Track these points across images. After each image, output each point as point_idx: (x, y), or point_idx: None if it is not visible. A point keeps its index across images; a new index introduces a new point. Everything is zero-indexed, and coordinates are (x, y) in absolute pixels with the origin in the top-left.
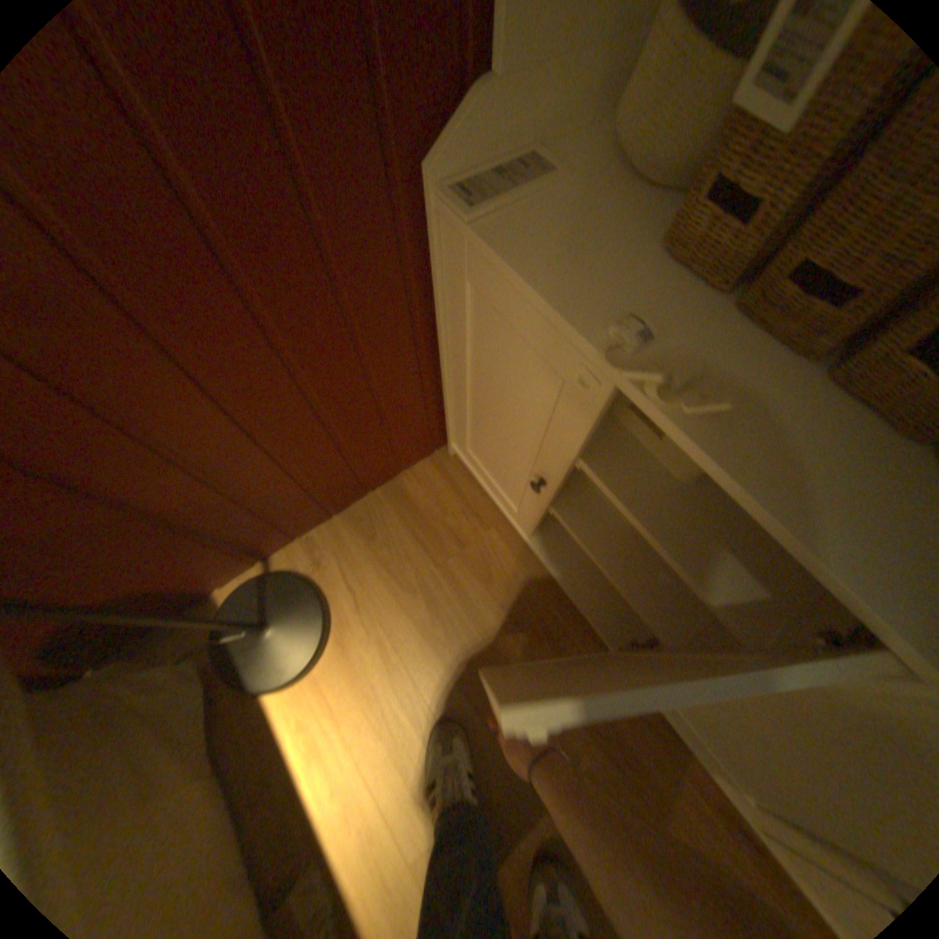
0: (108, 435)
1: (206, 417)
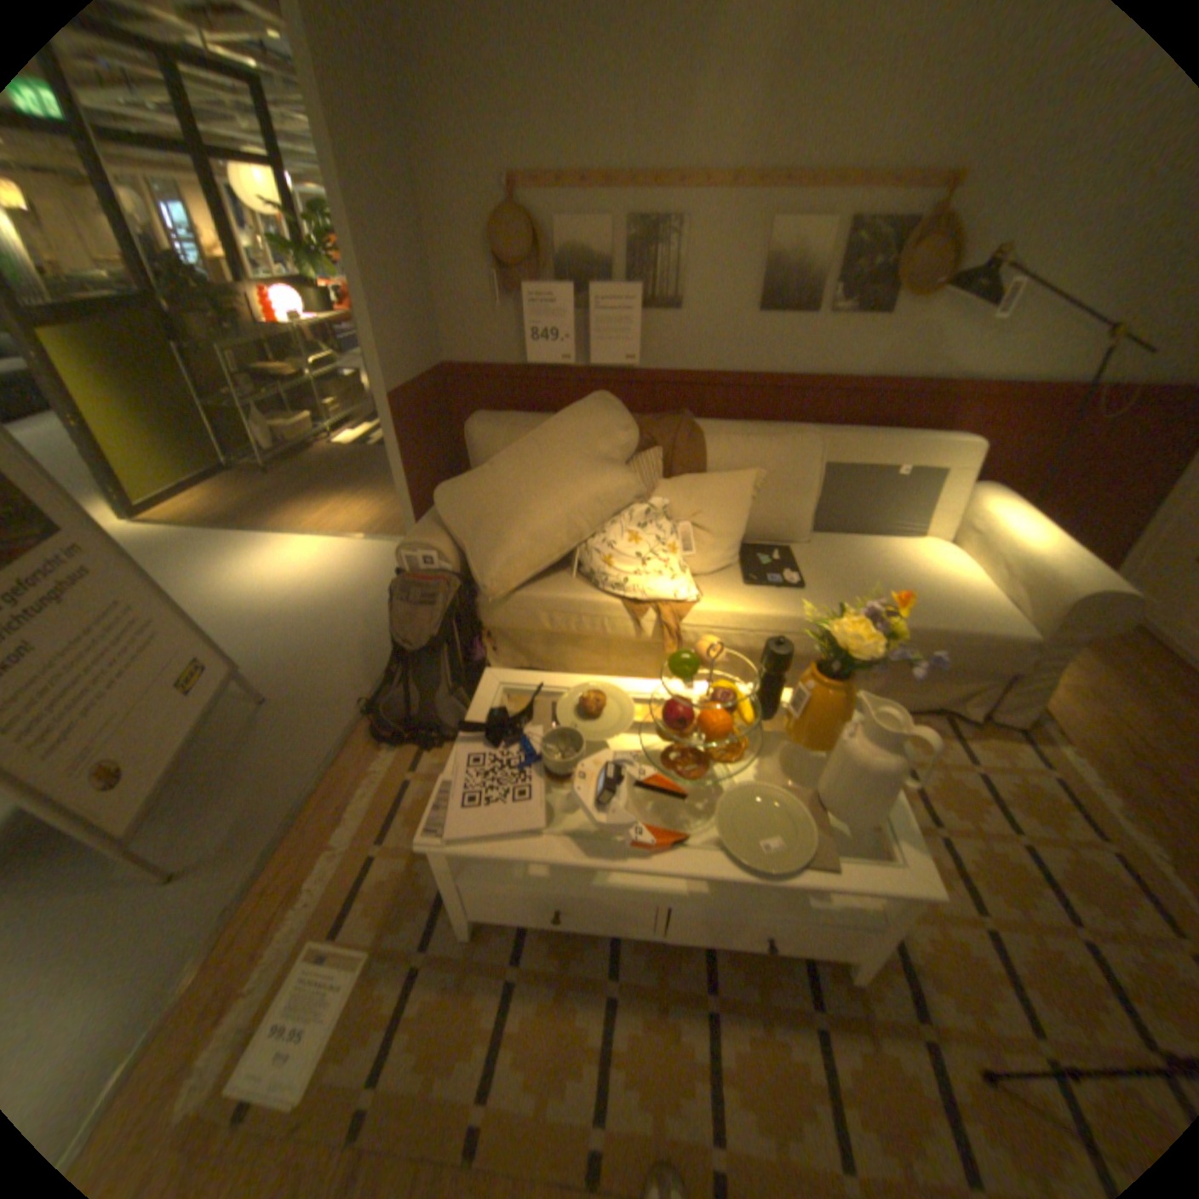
0: (1050, 482)
1: (1067, 493)
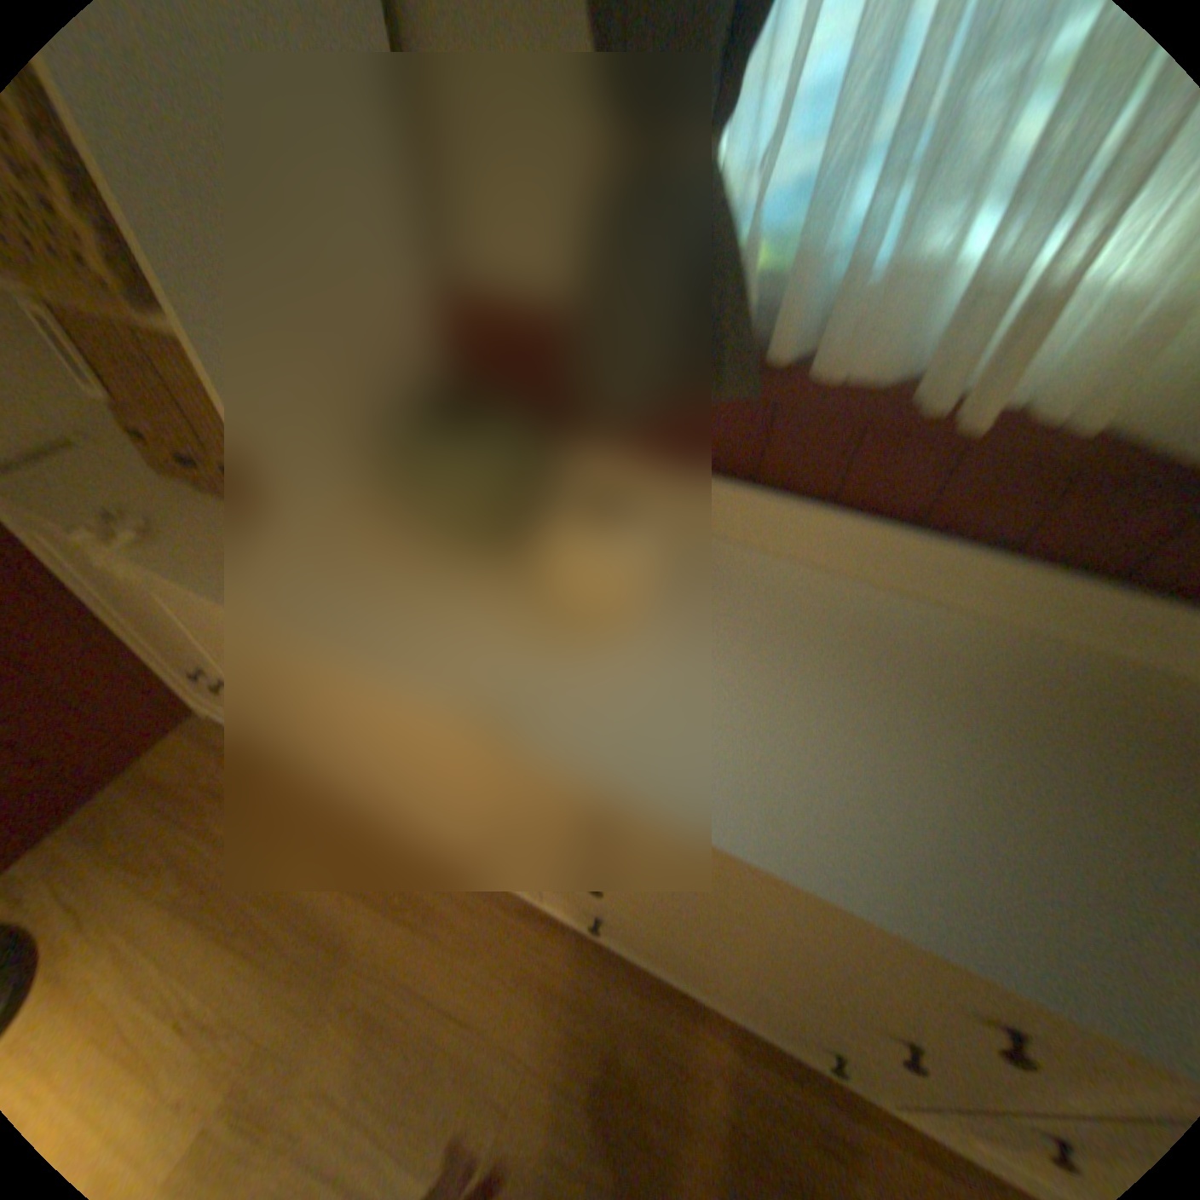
0: None
1: None
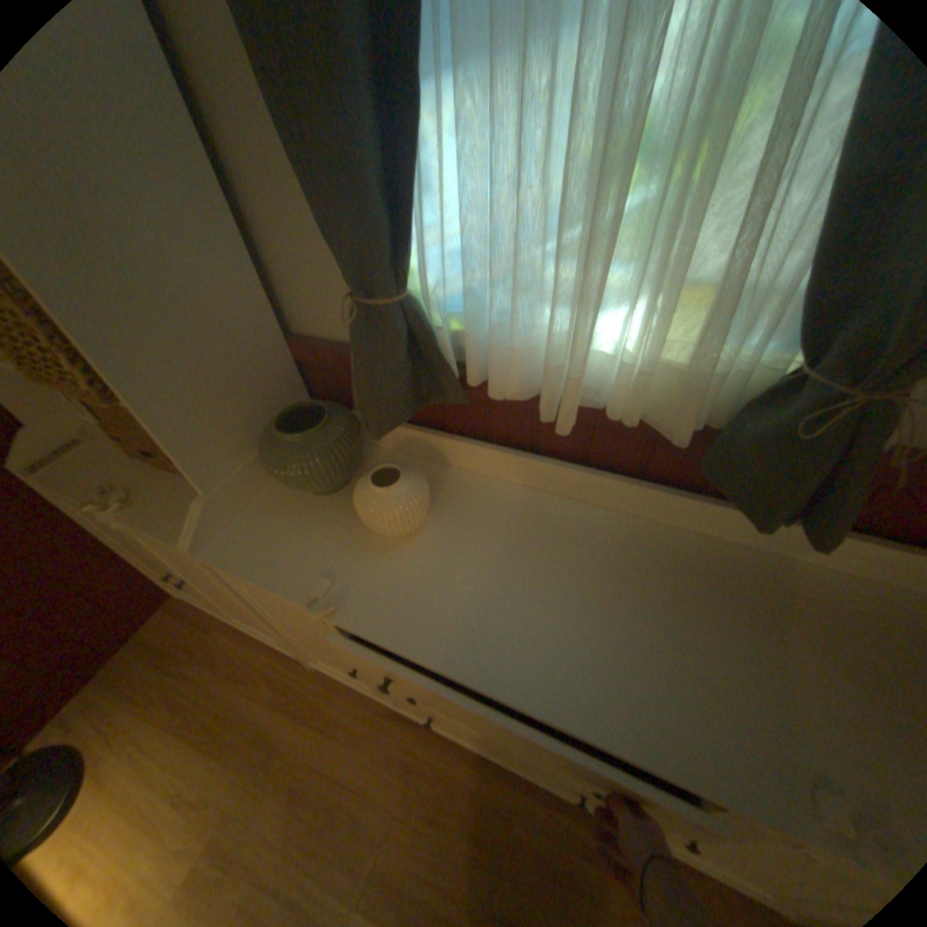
0: None
1: None
